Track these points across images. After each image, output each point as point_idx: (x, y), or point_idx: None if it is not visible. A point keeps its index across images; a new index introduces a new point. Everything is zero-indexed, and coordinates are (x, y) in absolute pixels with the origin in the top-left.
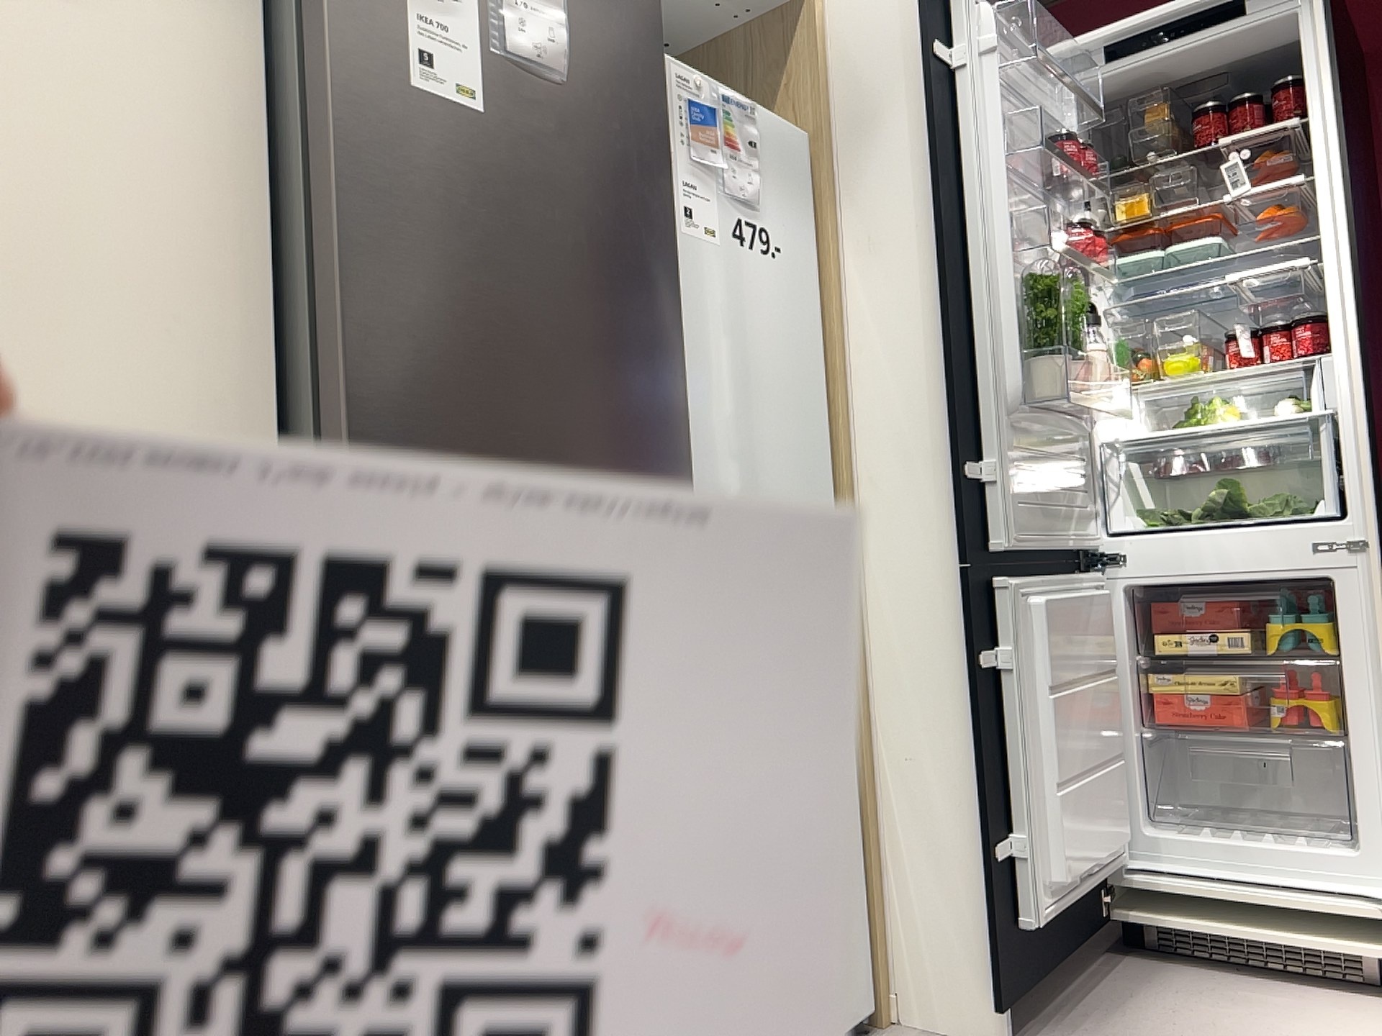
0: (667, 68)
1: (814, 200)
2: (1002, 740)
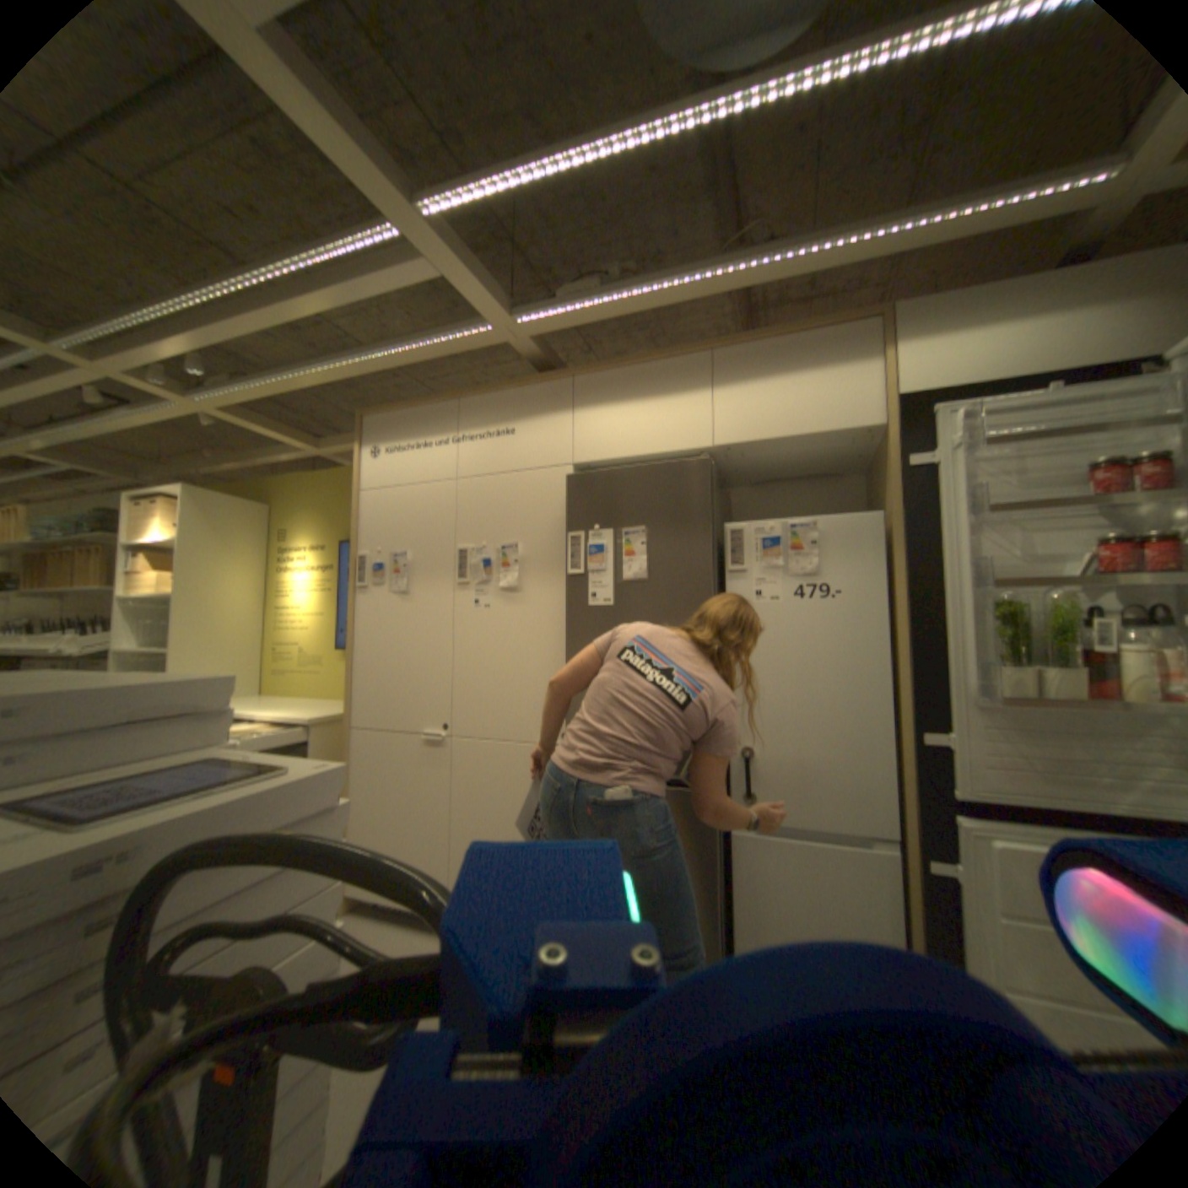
0: (745, 529)
1: (892, 548)
2: (957, 929)
